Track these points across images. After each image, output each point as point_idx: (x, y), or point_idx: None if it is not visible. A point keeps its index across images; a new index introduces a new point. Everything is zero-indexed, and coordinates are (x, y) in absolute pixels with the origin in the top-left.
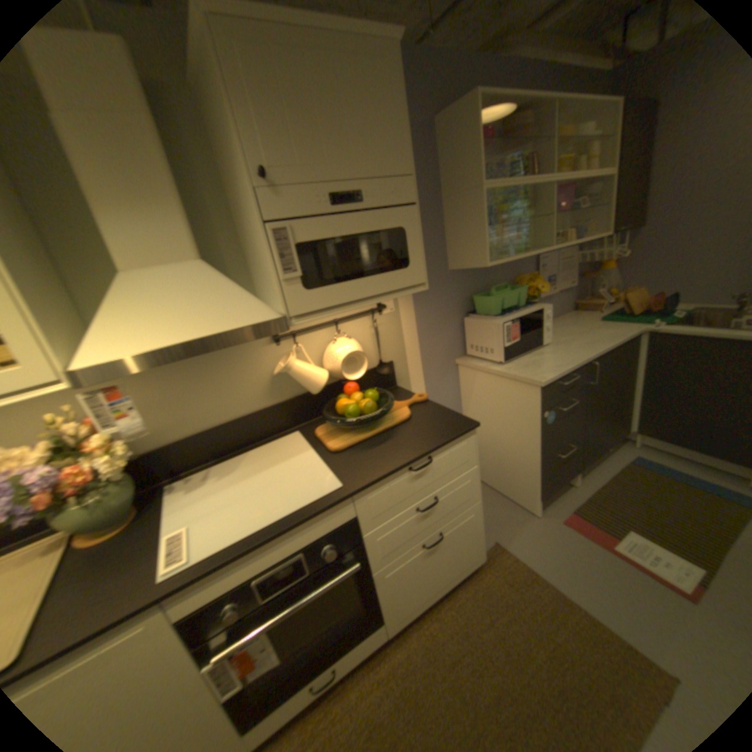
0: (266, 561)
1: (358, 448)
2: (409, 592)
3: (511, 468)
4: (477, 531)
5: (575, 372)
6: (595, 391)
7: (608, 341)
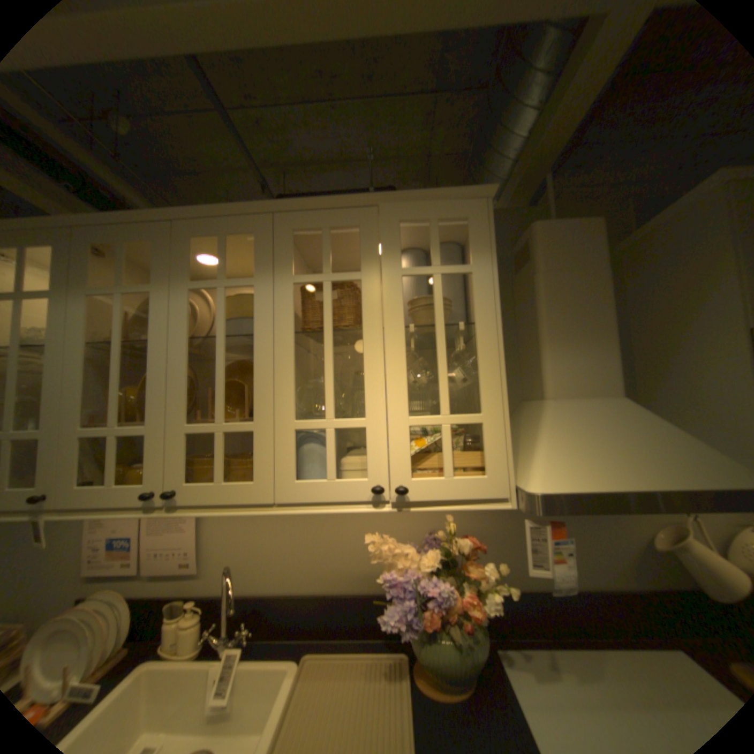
0: None
1: None
2: None
3: None
4: None
5: None
6: None
7: None
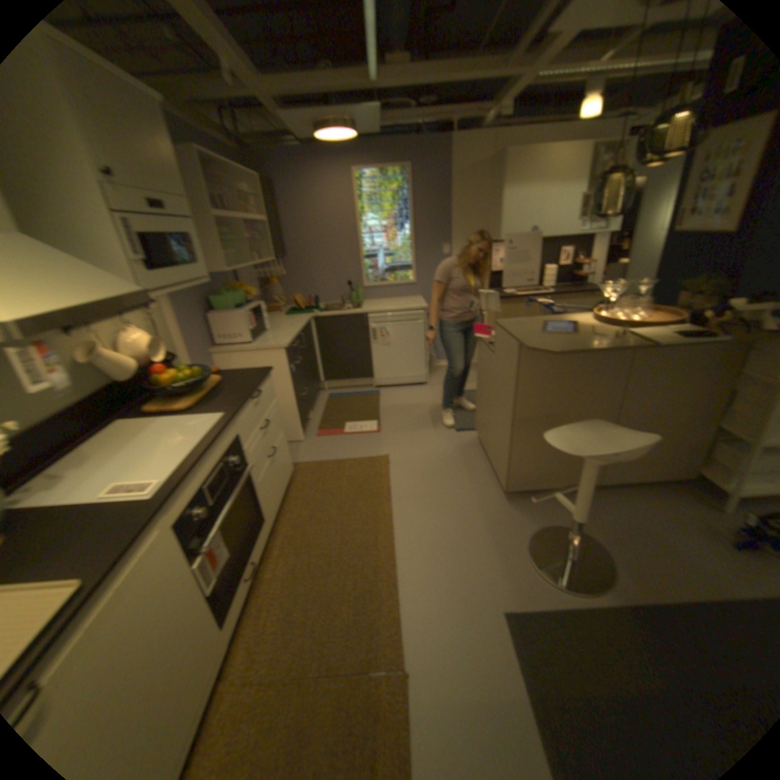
0: (210, 468)
1: (207, 402)
2: (271, 493)
3: None
4: (287, 446)
5: (297, 340)
6: (306, 353)
7: (301, 323)
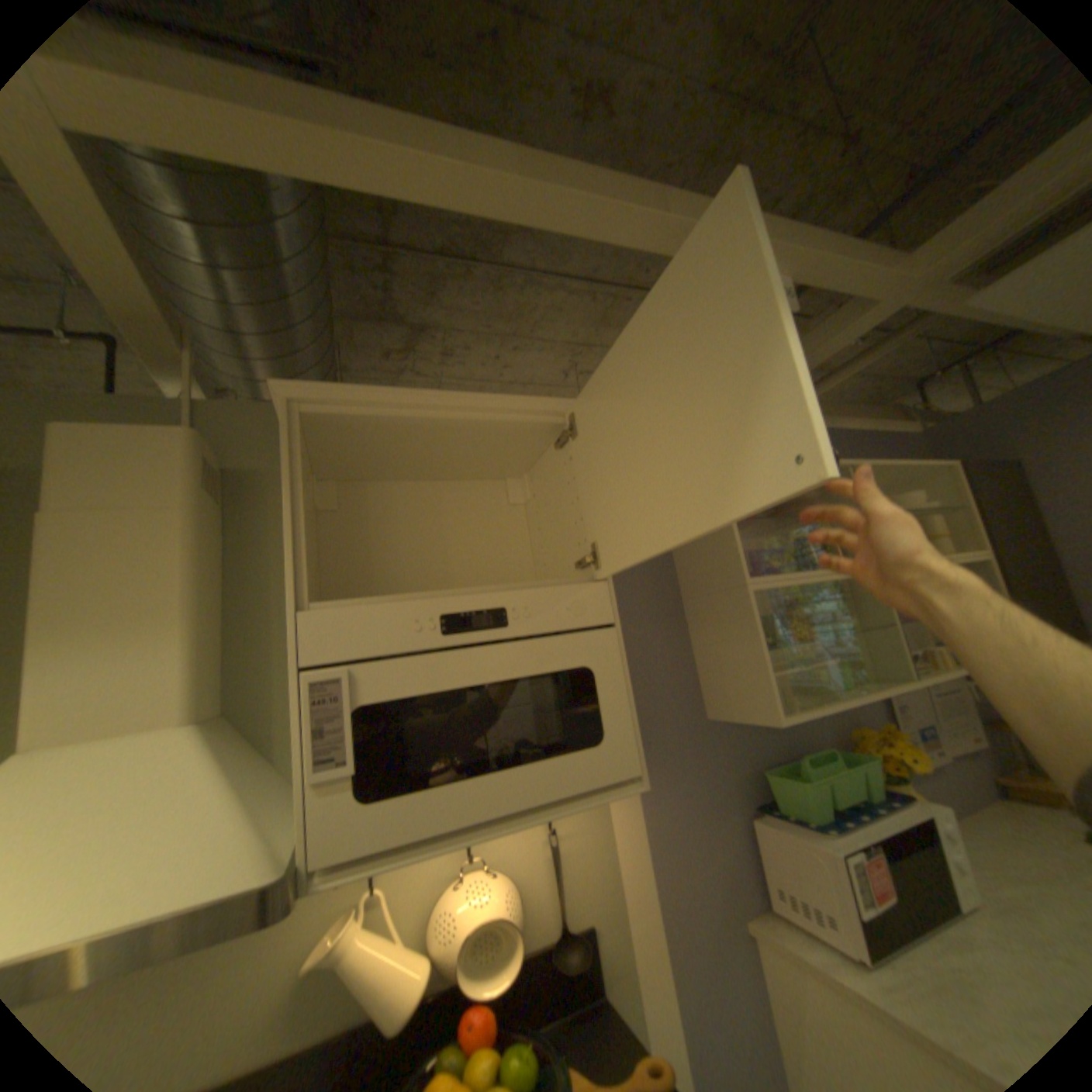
0: None
1: None
2: None
3: None
4: None
5: None
6: None
7: None
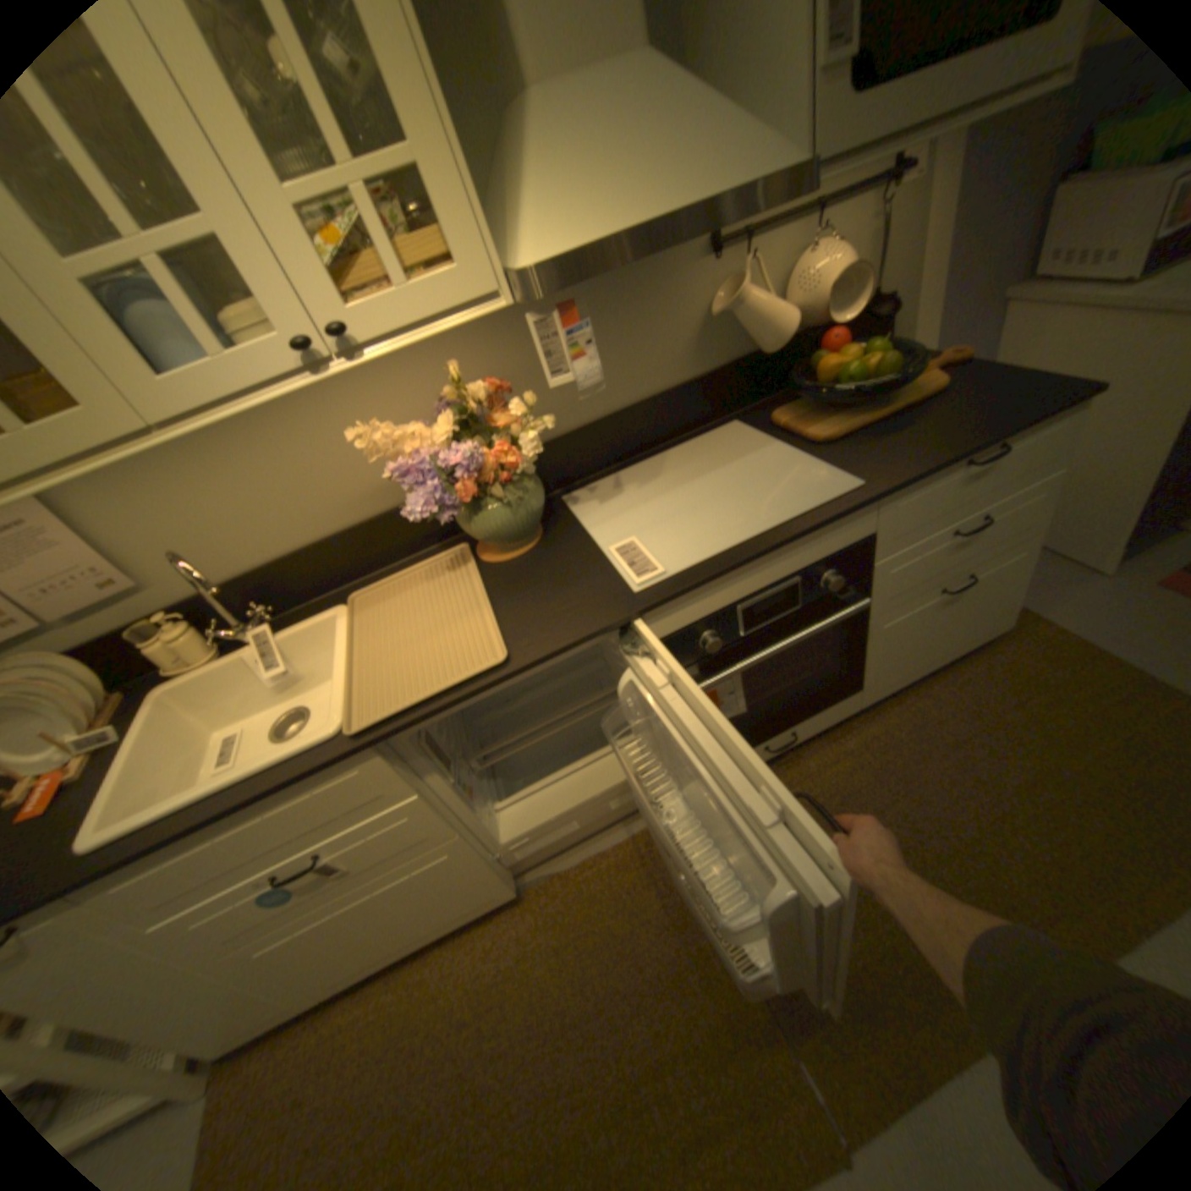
0: (761, 580)
1: (867, 436)
2: (906, 654)
3: (1076, 495)
4: (1023, 581)
5: None
6: None
7: None
